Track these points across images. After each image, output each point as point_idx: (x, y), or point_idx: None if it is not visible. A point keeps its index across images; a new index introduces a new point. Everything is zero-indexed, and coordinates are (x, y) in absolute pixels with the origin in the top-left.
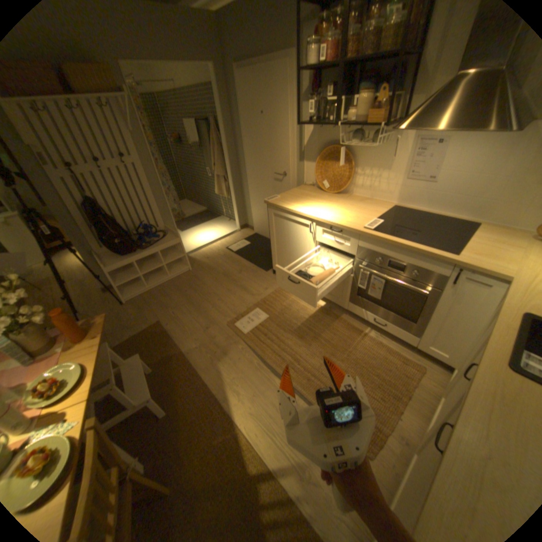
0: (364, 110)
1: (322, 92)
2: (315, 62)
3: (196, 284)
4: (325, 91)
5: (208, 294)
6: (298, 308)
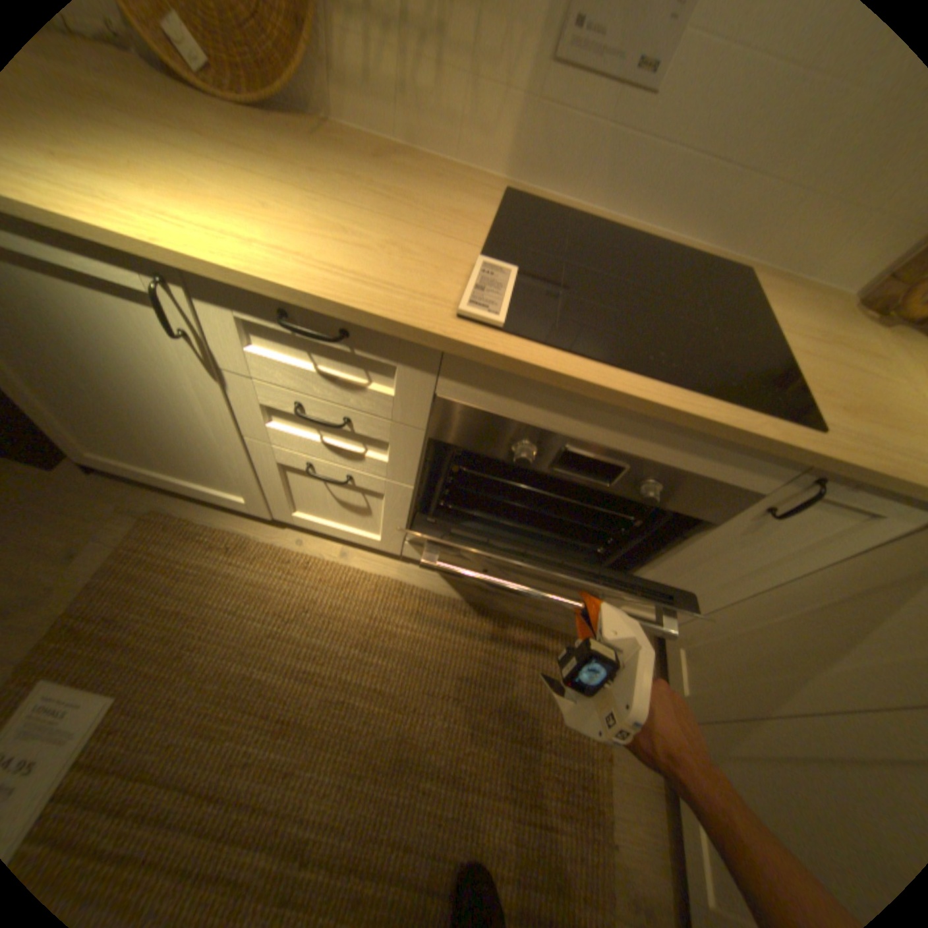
0: None
1: None
2: None
3: None
4: None
5: None
6: (236, 602)
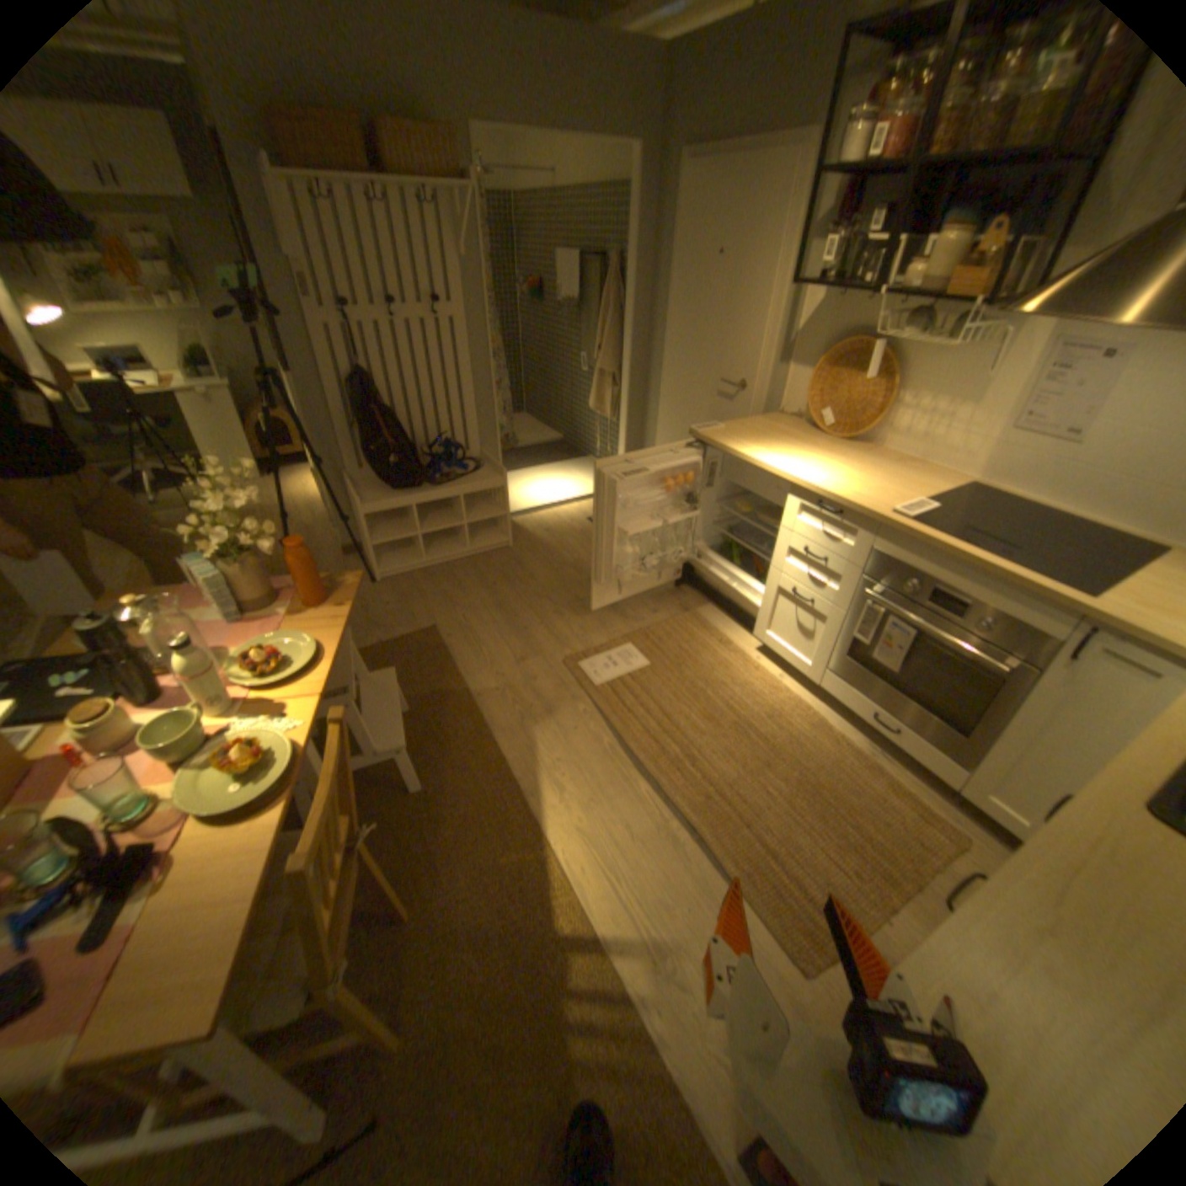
0: (945, 270)
1: (859, 223)
2: (857, 160)
3: (517, 575)
4: (868, 221)
5: (536, 598)
6: (712, 662)
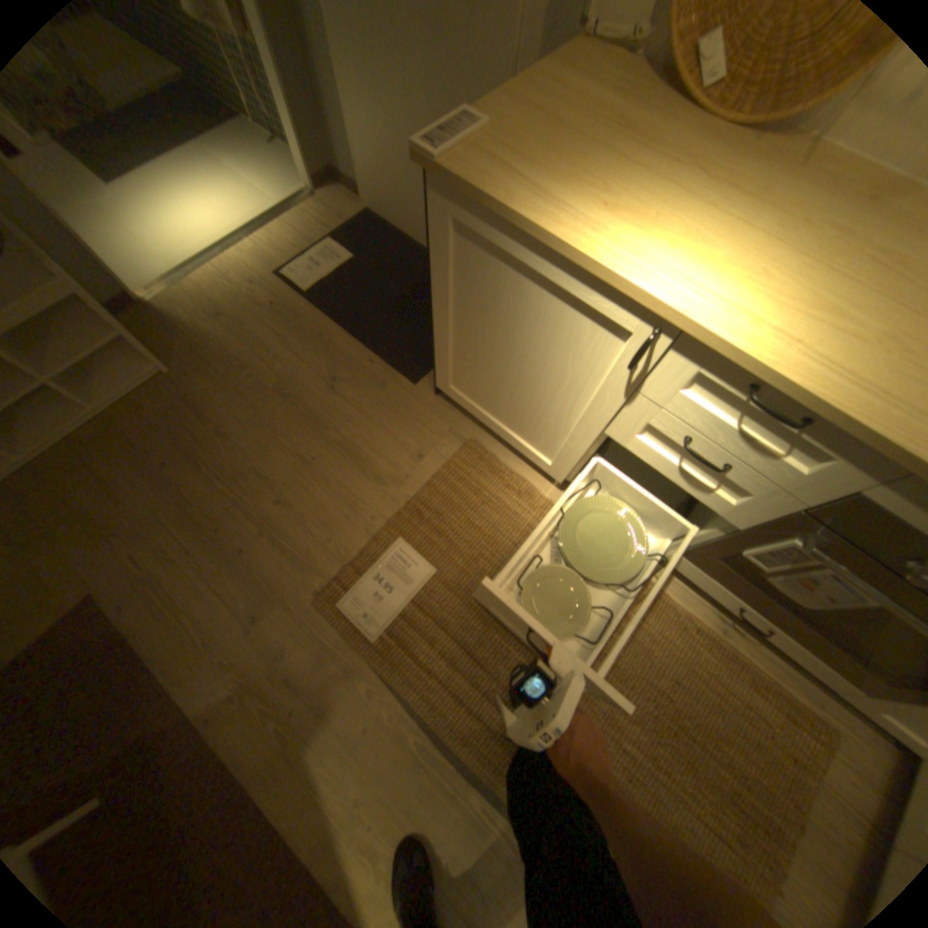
0: None
1: None
2: None
3: (195, 434)
4: None
5: (240, 479)
6: (519, 538)
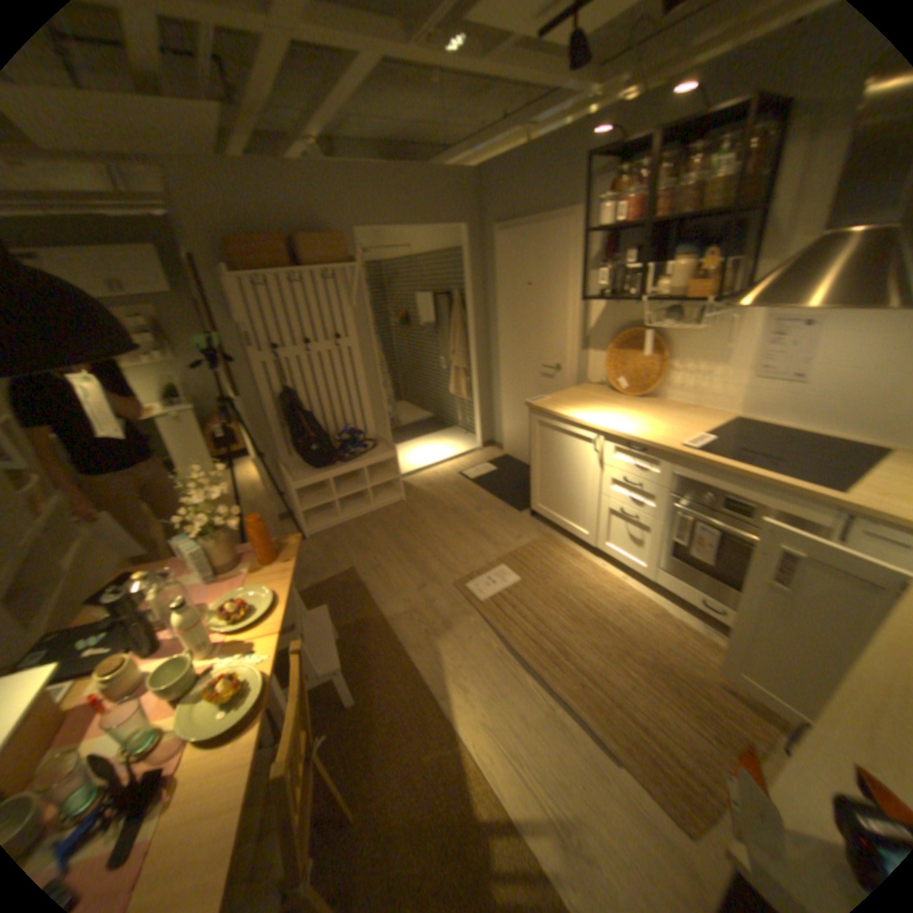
0: (685, 281)
1: (621, 258)
2: (612, 222)
3: (412, 521)
4: (627, 256)
5: (429, 537)
6: (570, 573)
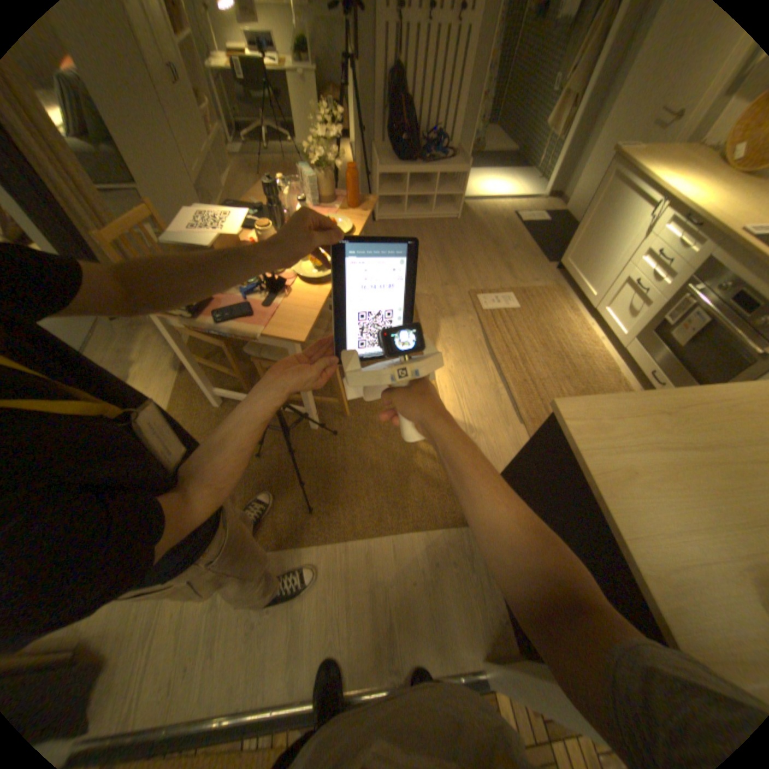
0: None
1: None
2: None
3: (456, 238)
4: None
5: (463, 254)
6: (560, 318)
